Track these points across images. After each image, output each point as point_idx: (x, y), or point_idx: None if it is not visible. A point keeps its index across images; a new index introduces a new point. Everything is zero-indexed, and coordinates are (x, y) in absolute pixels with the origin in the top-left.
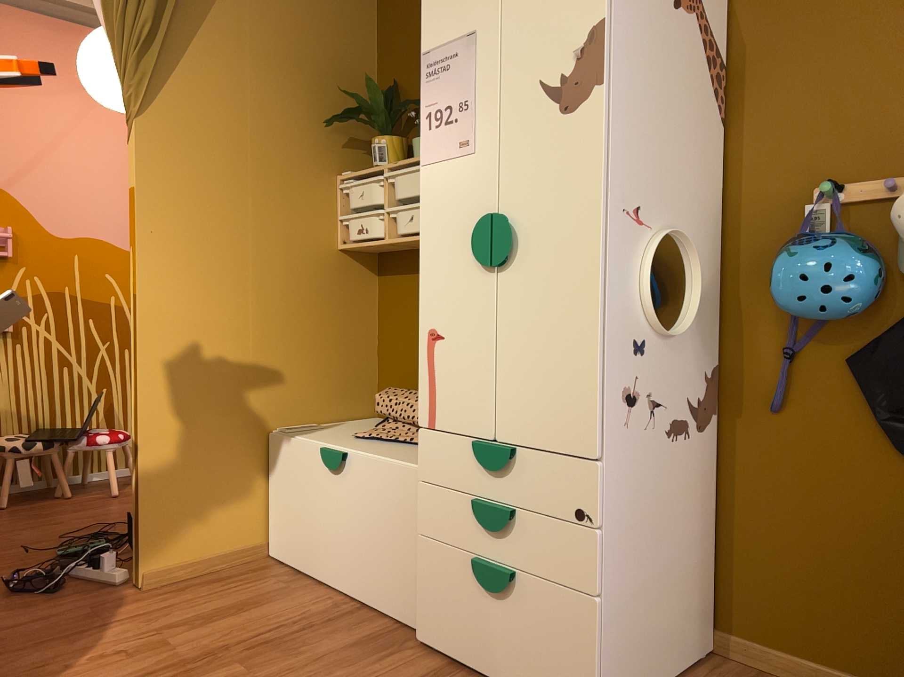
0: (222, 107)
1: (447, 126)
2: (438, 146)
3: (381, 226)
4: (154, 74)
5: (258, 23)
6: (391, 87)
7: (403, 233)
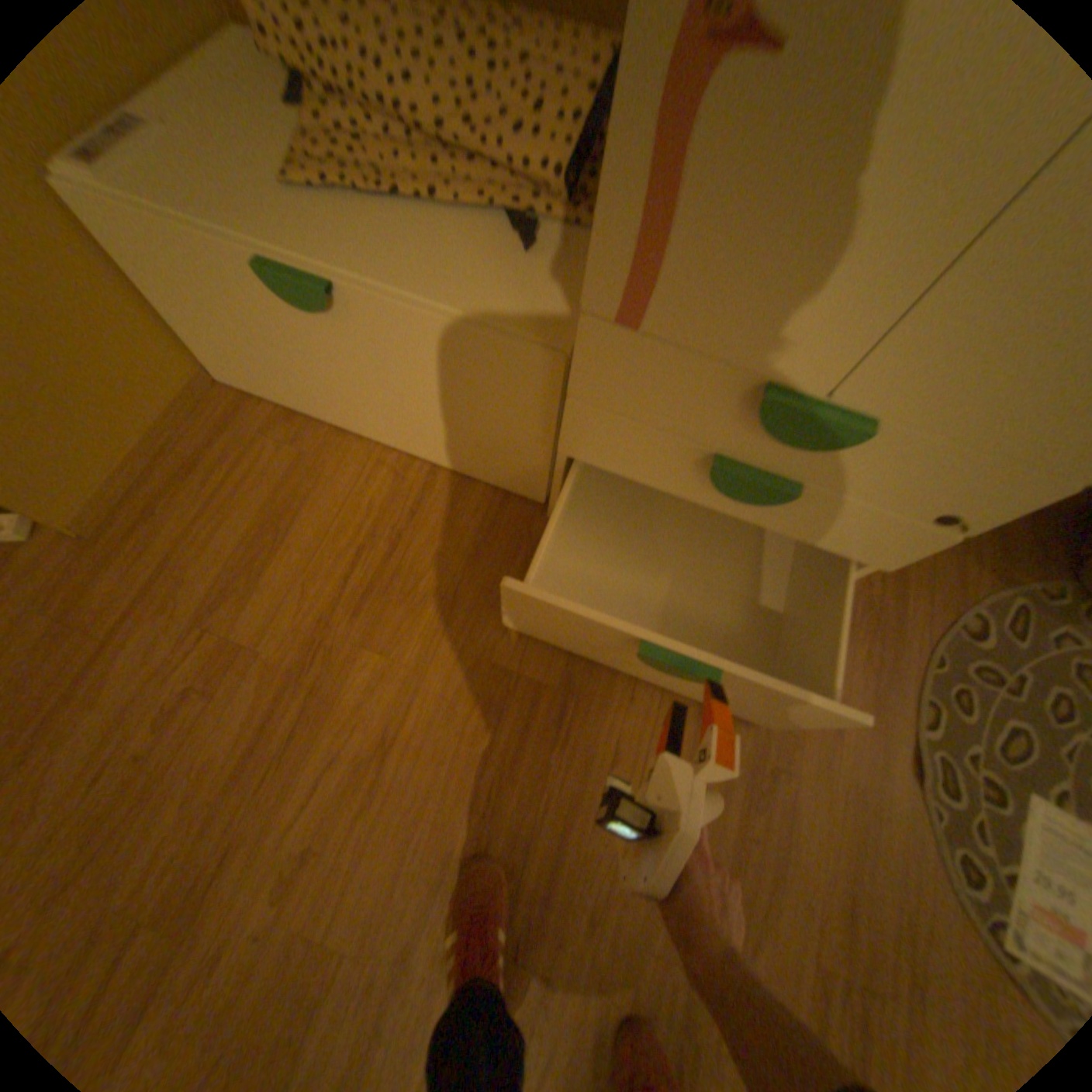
0: None
1: None
2: None
3: None
4: None
5: None
6: None
7: None
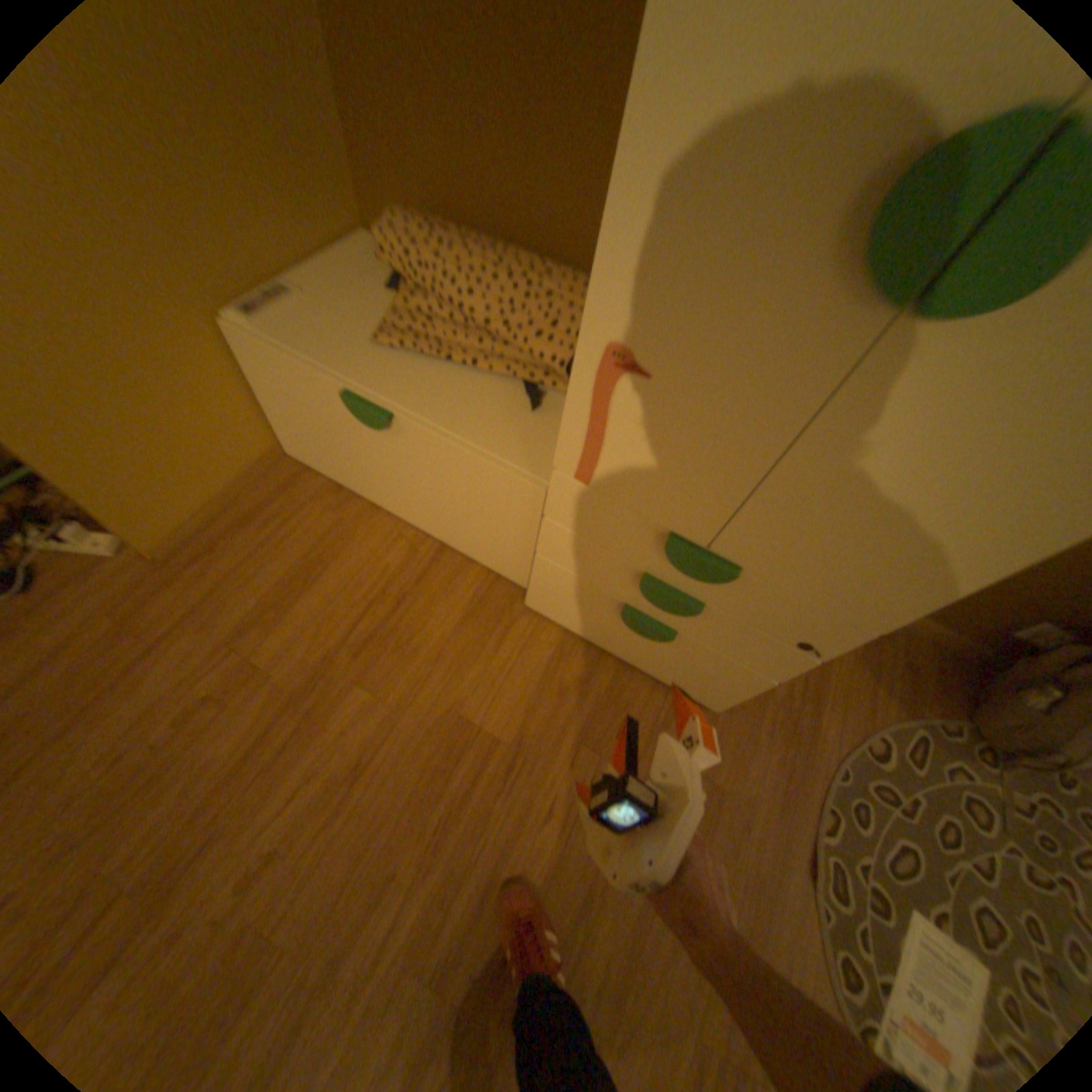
0: None
1: None
2: None
3: None
4: None
5: None
6: None
7: None
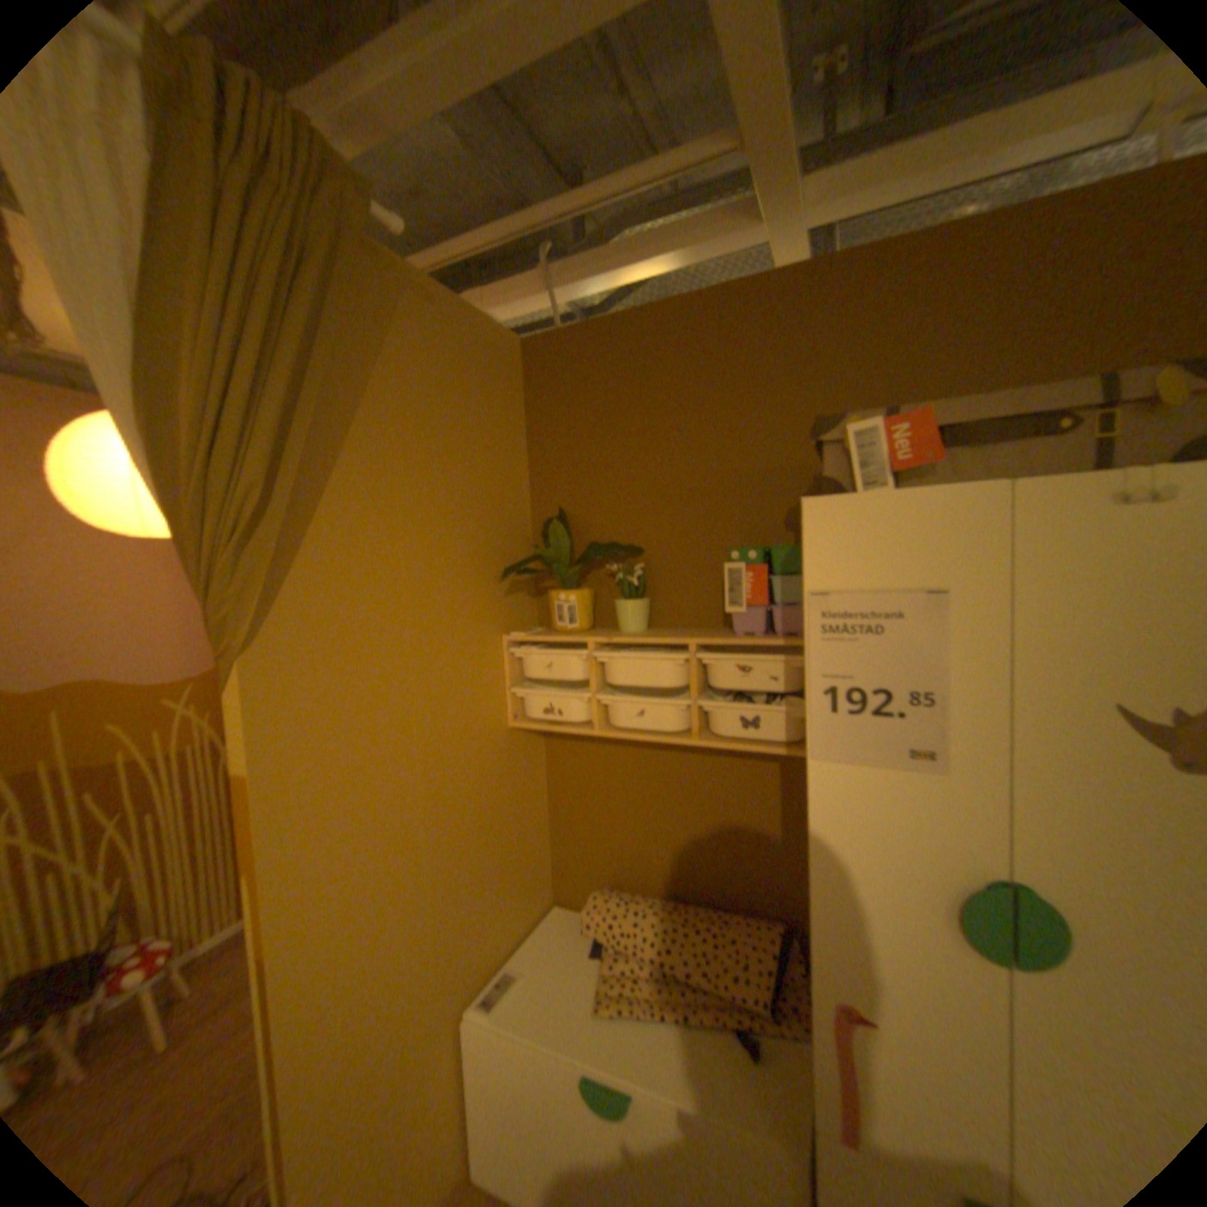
0: (368, 591)
1: (878, 717)
2: (857, 742)
3: (582, 709)
4: (265, 576)
5: (404, 449)
6: (554, 513)
7: (626, 729)
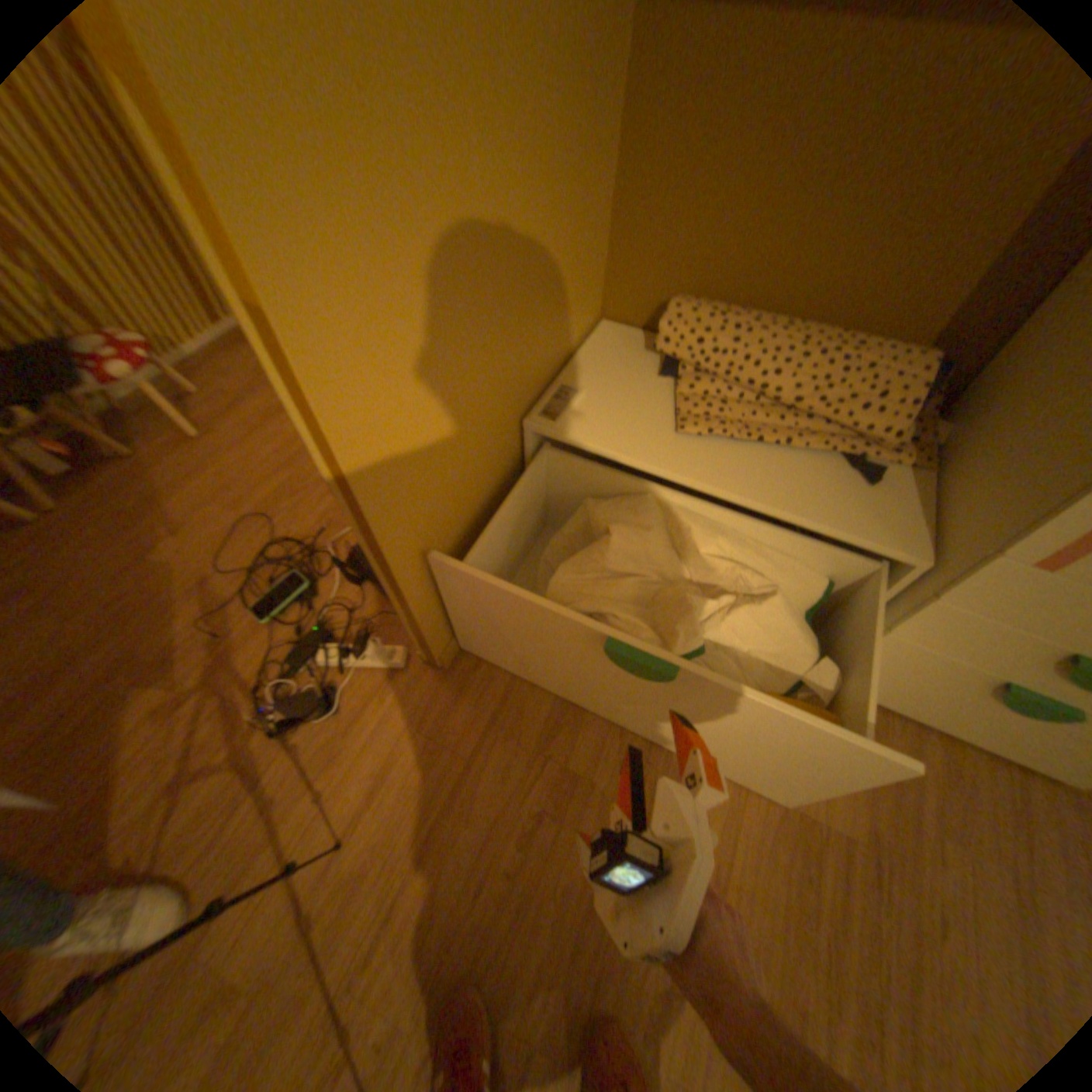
0: None
1: None
2: None
3: None
4: None
5: None
6: None
7: None
